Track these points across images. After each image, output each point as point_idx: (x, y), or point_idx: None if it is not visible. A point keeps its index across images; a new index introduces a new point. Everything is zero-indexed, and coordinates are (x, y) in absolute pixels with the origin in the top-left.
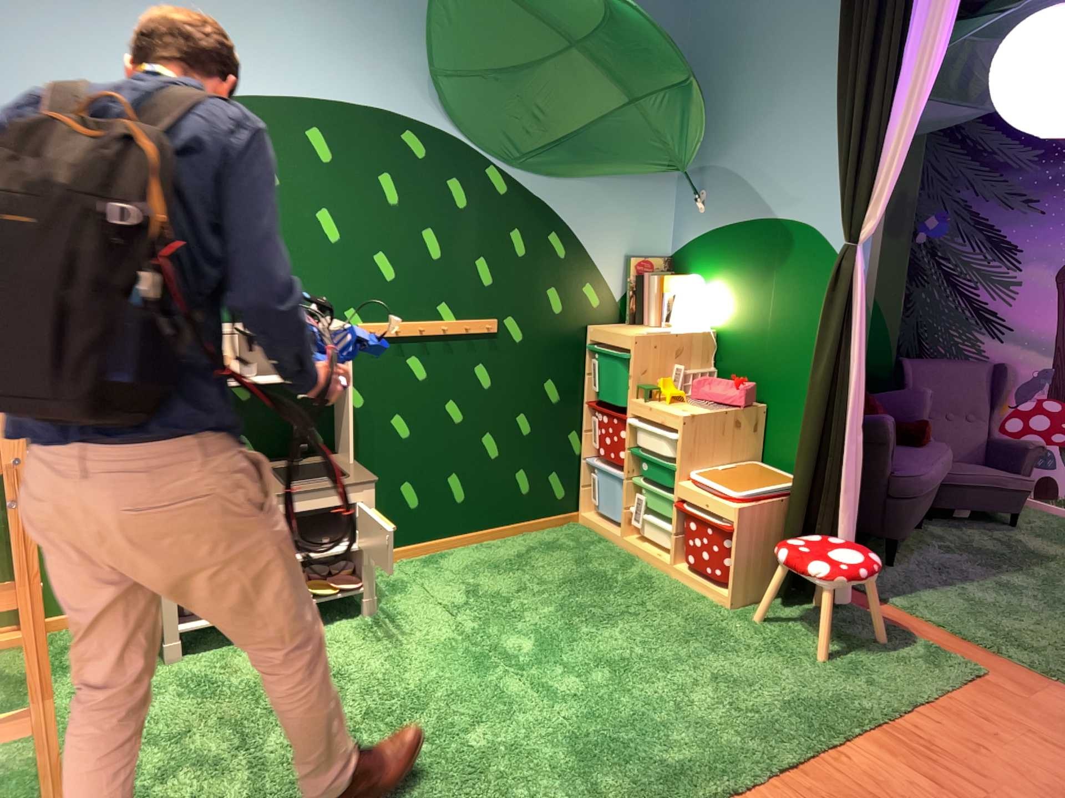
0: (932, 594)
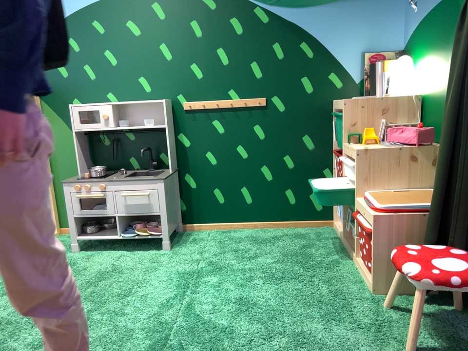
0: None
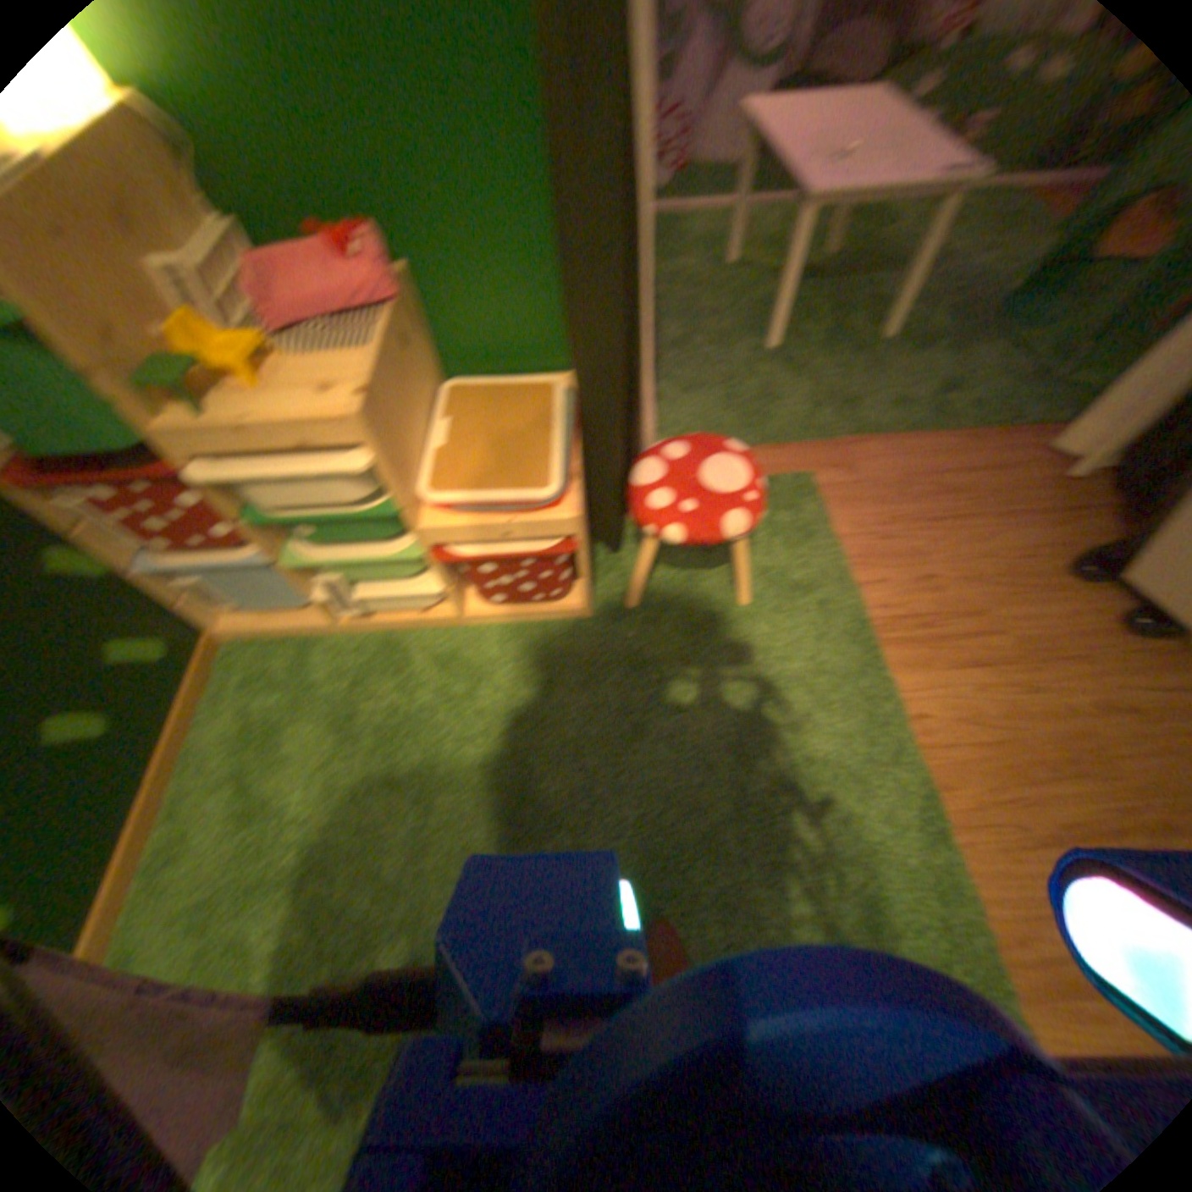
0: (673, 404)
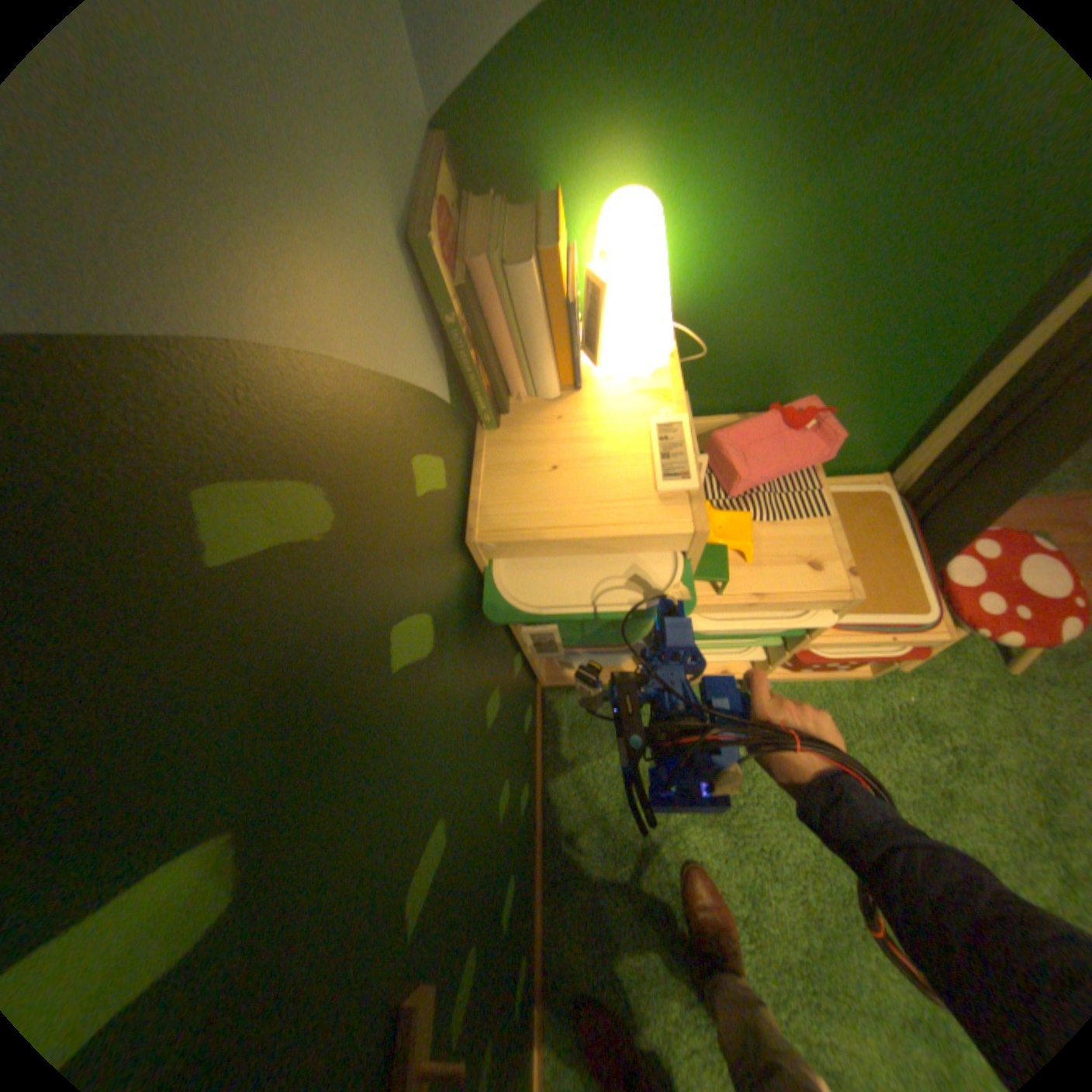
0: None
